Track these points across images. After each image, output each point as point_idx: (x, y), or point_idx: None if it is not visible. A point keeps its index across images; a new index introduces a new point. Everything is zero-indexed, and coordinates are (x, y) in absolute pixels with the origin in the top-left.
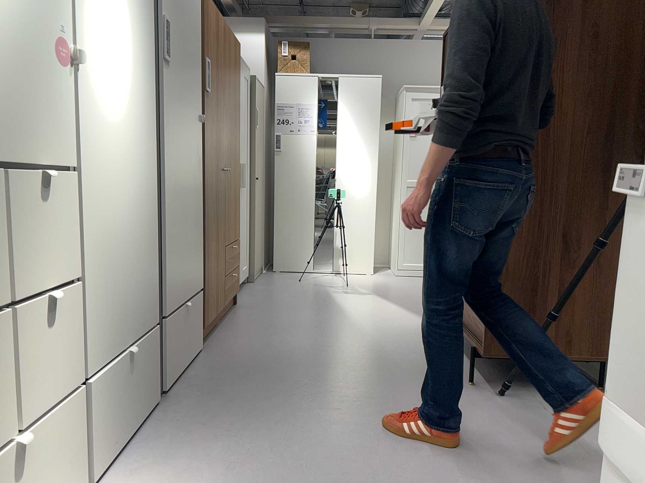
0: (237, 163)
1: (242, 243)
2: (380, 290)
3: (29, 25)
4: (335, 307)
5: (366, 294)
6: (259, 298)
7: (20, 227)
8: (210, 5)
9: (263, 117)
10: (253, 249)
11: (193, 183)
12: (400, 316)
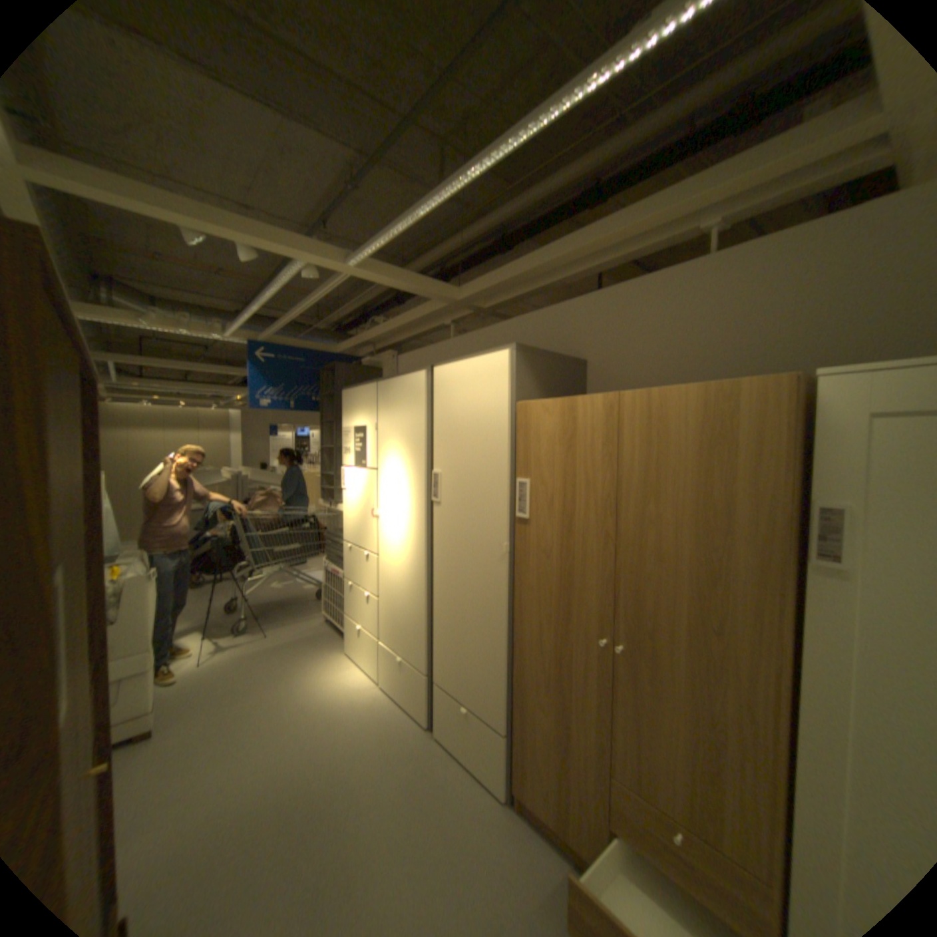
0: (738, 675)
1: None
2: None
3: (367, 508)
4: None
5: None
6: None
7: (363, 568)
8: (536, 409)
9: None
10: None
11: (483, 609)
12: None
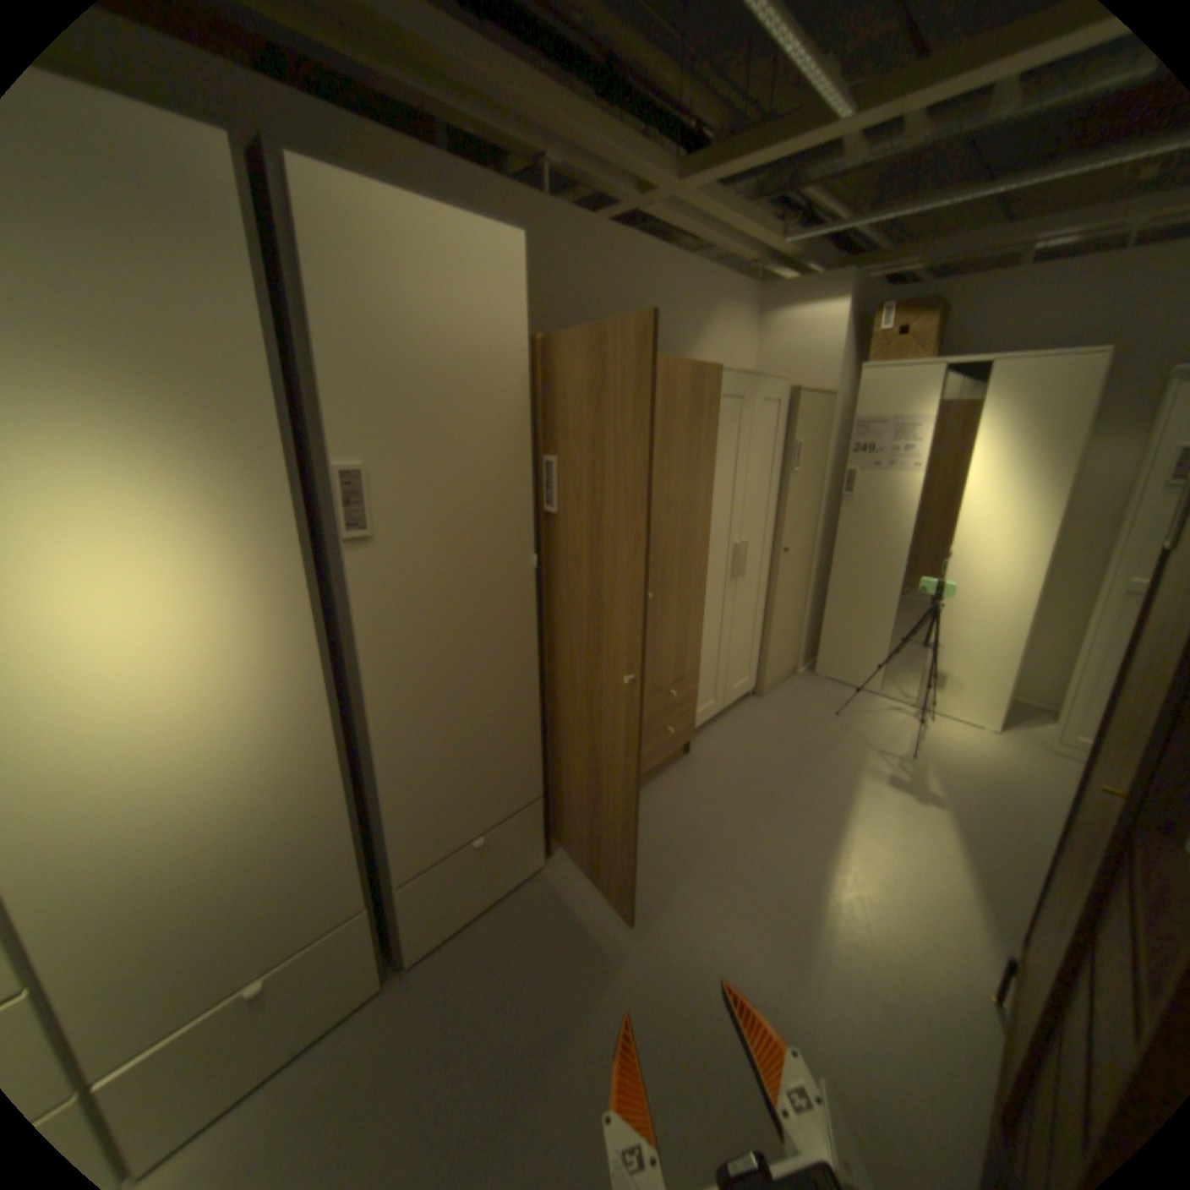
0: (695, 565)
1: (734, 654)
2: (972, 797)
3: None
4: (835, 825)
5: (933, 801)
6: (735, 746)
7: None
8: (573, 354)
9: (825, 444)
10: (766, 654)
11: (500, 672)
12: (947, 922)
